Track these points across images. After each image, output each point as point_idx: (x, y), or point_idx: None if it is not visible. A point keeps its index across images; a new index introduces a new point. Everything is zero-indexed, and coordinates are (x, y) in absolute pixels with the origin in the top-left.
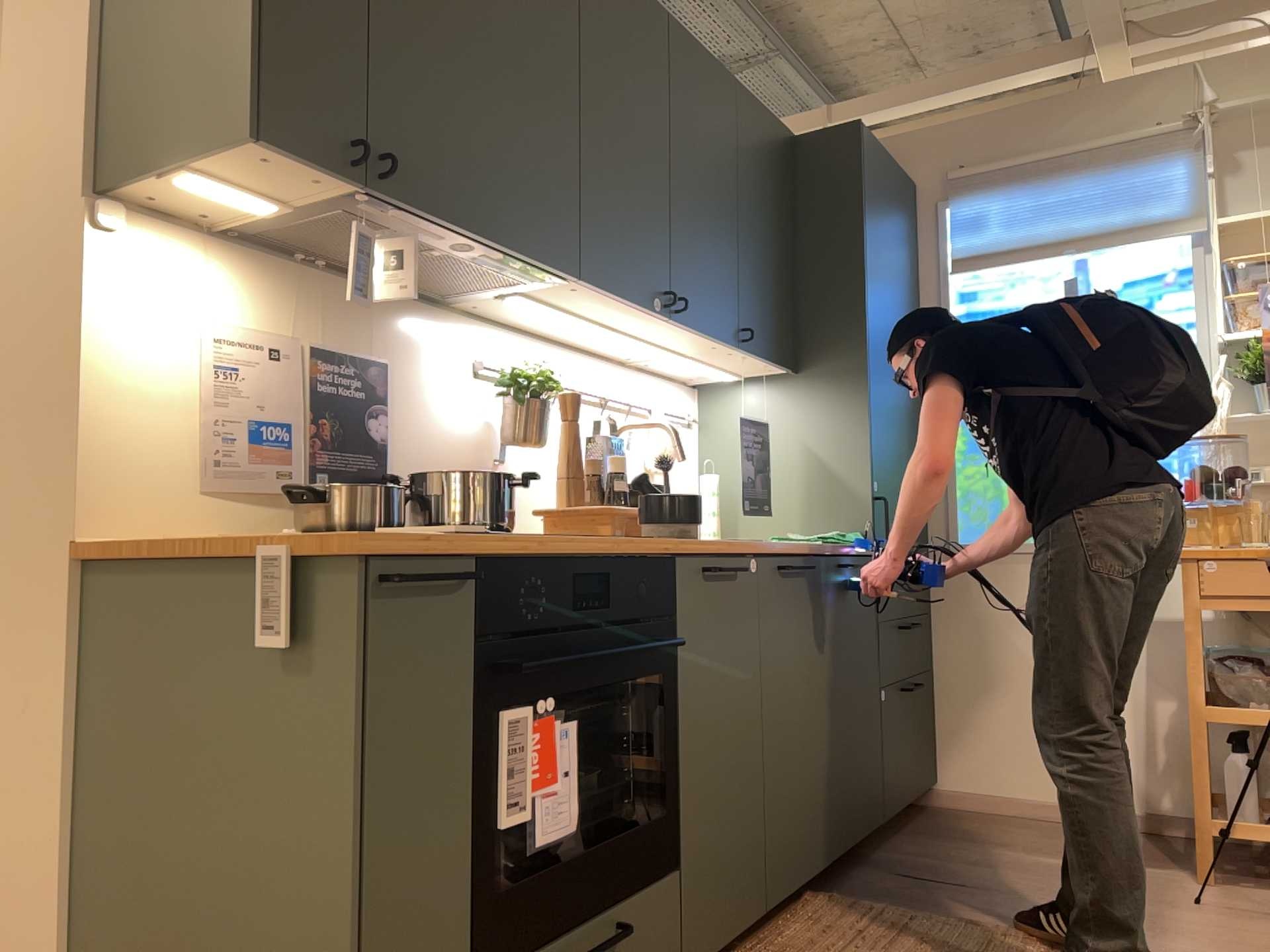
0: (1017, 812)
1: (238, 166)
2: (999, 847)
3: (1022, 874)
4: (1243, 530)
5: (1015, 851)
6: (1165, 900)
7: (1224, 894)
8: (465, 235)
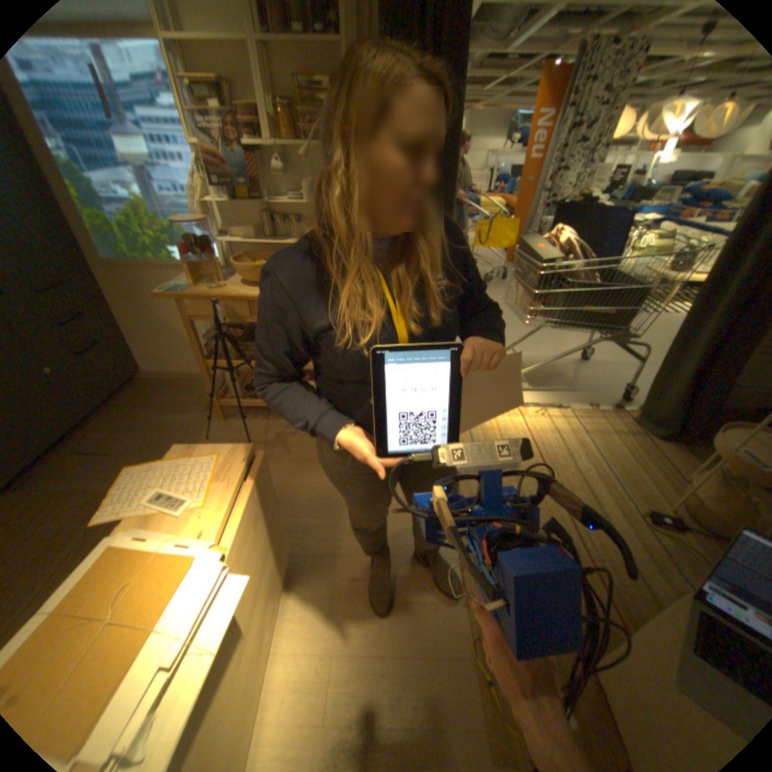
0: (174, 379)
1: None
2: (147, 413)
3: (142, 436)
4: (213, 274)
5: (153, 414)
6: (194, 441)
7: (223, 428)
8: None
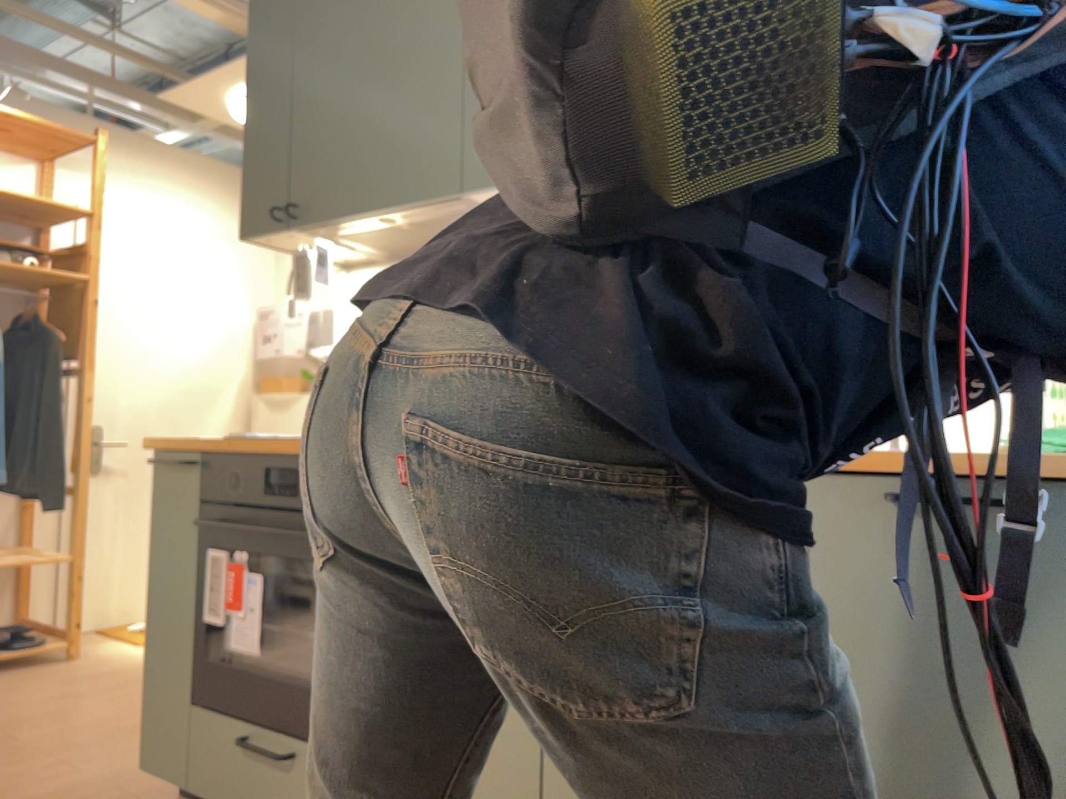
0: None
1: (283, 245)
2: None
3: None
4: None
5: None
6: None
7: None
8: (364, 218)
